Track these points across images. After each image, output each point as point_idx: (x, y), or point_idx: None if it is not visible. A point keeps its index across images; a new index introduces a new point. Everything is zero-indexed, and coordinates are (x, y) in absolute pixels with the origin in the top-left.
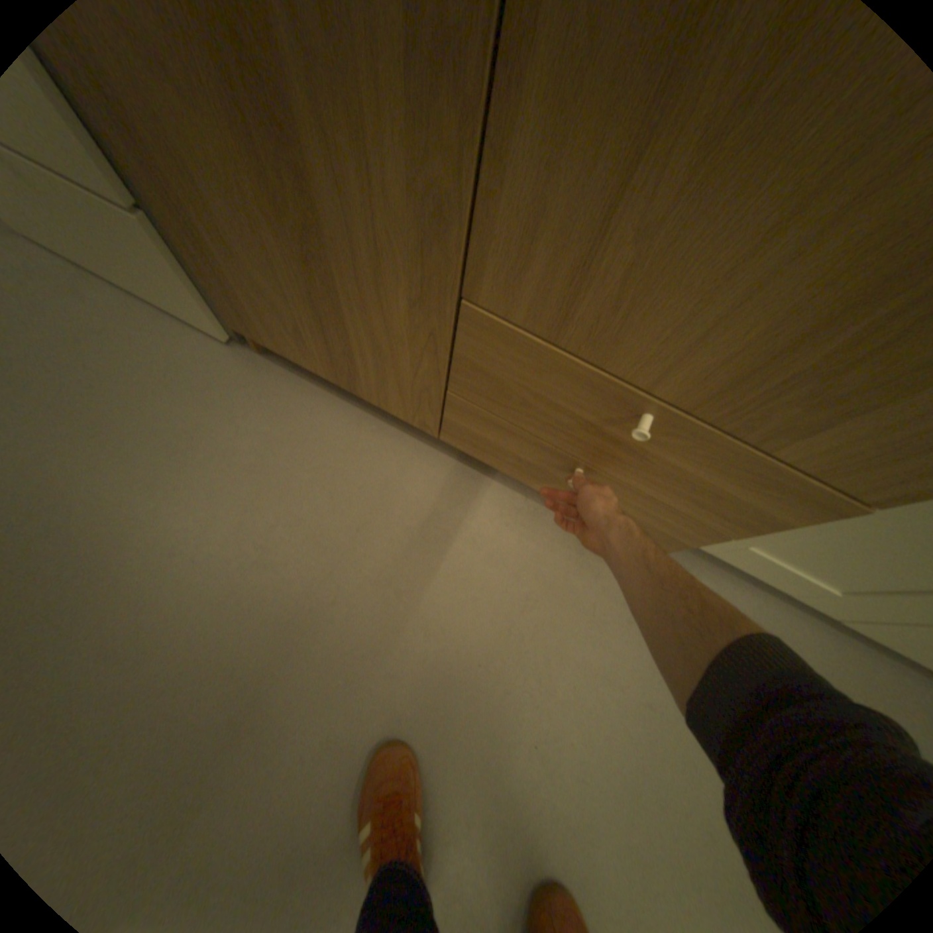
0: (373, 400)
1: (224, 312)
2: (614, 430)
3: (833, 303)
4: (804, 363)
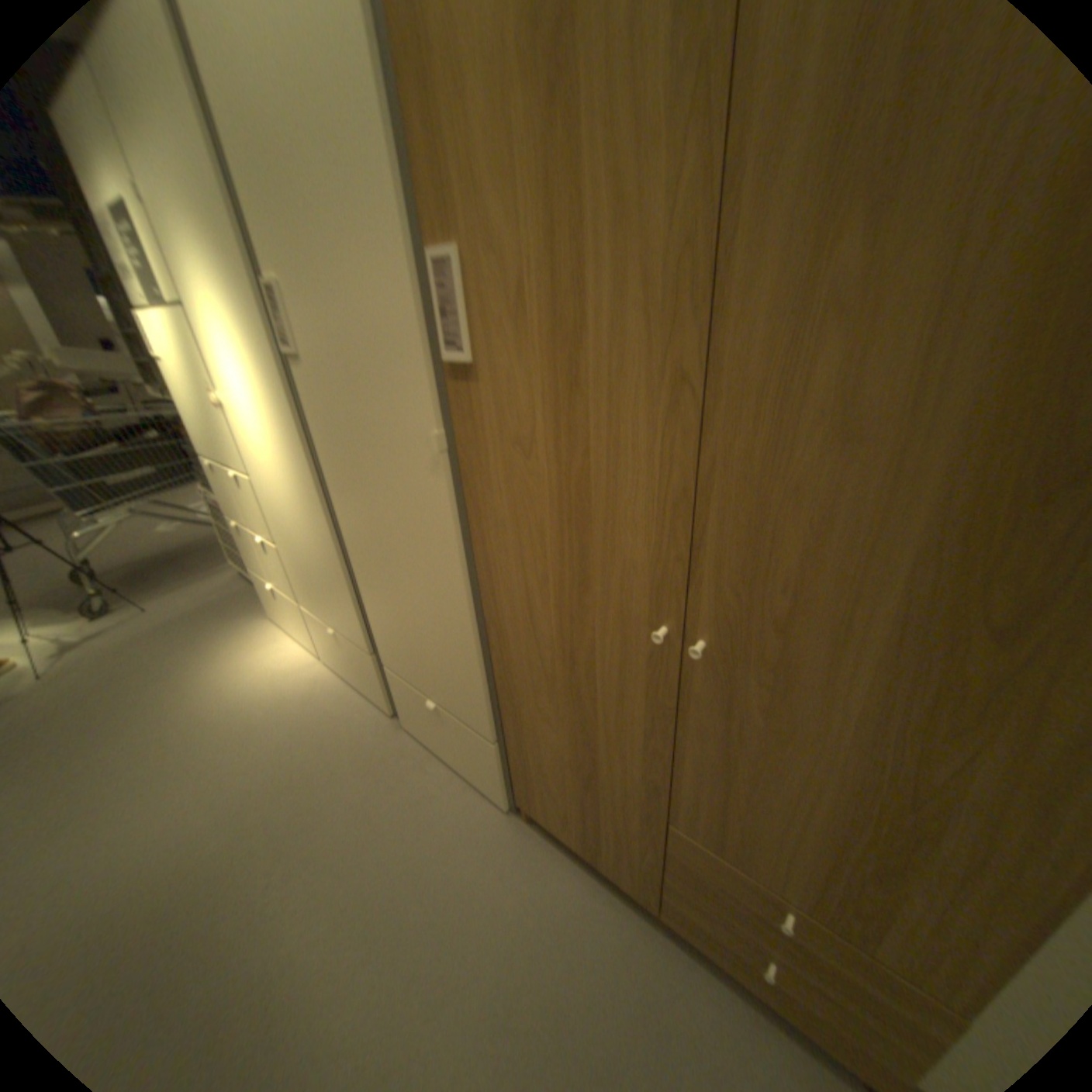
0: (608, 874)
1: (517, 794)
2: (778, 926)
3: (828, 865)
4: (841, 894)
